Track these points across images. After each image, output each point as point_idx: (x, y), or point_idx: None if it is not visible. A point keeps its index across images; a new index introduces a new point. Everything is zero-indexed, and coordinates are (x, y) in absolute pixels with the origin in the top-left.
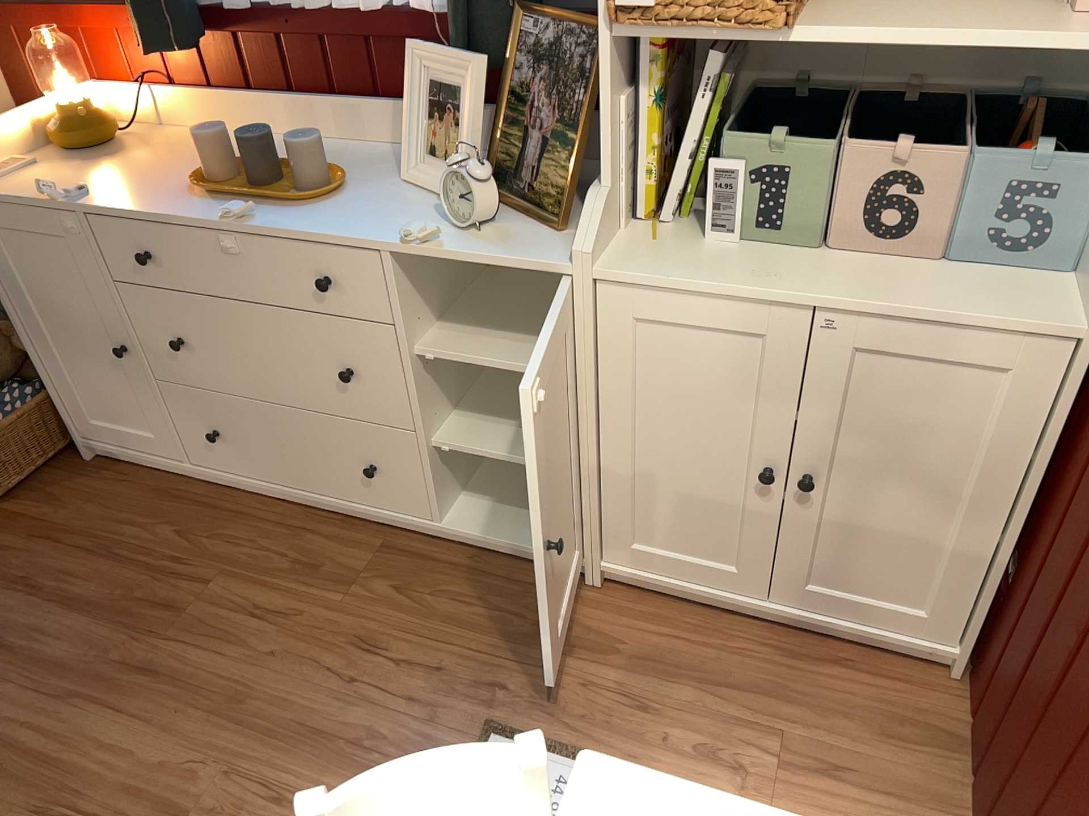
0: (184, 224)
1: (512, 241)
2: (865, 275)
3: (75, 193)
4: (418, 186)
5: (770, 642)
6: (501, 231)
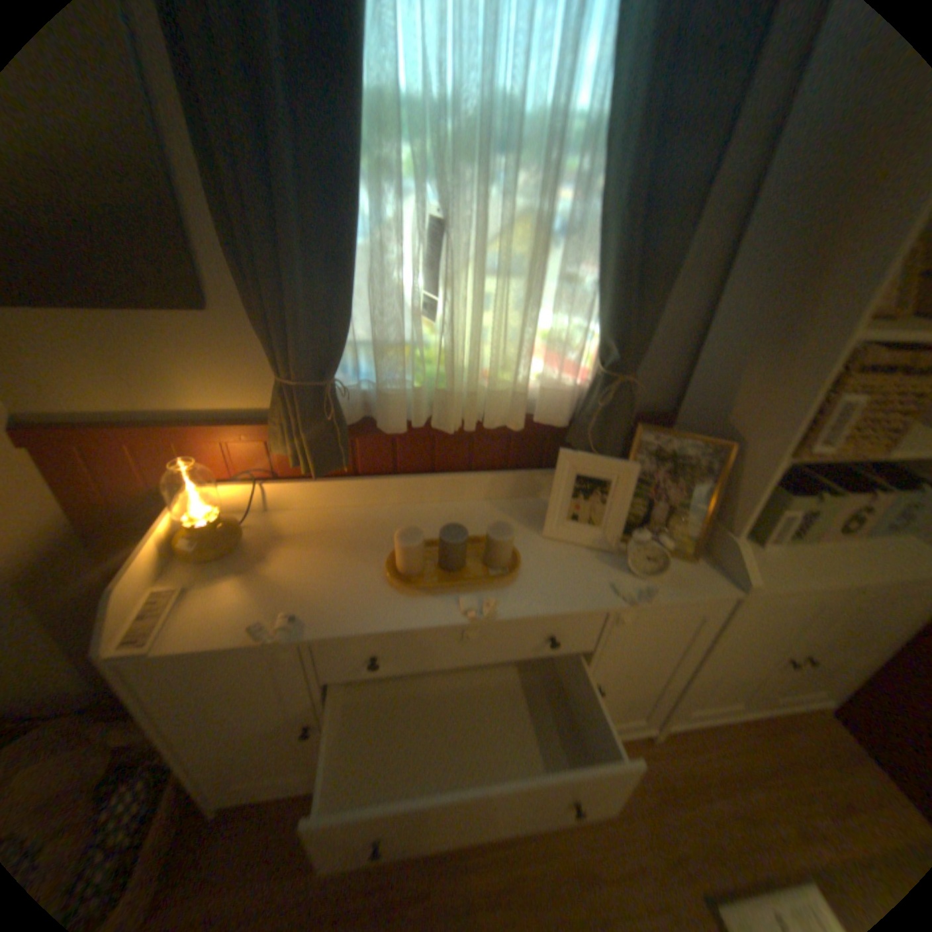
0: (426, 631)
1: (686, 584)
2: (857, 561)
3: (290, 630)
4: (561, 542)
5: (755, 738)
6: (667, 576)
